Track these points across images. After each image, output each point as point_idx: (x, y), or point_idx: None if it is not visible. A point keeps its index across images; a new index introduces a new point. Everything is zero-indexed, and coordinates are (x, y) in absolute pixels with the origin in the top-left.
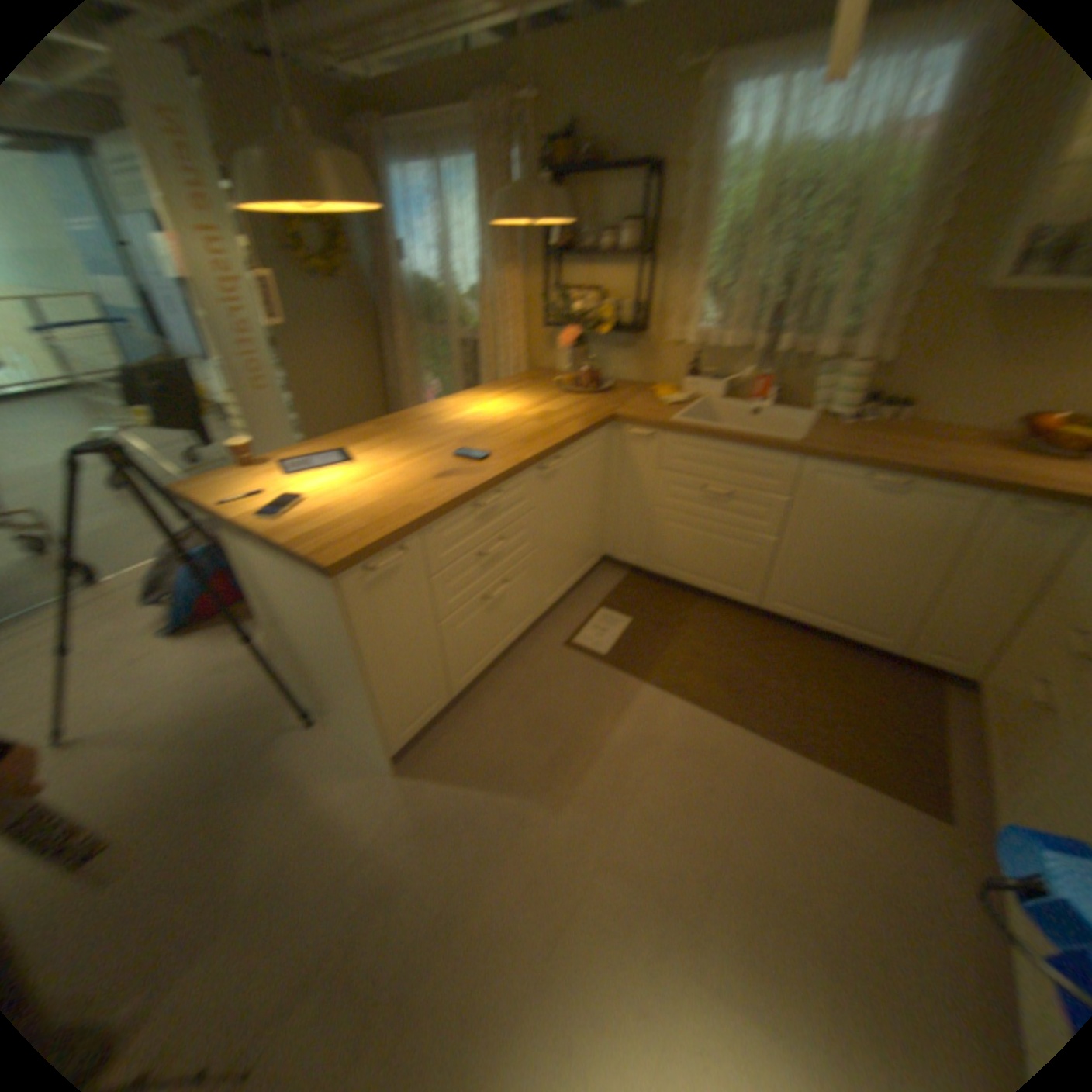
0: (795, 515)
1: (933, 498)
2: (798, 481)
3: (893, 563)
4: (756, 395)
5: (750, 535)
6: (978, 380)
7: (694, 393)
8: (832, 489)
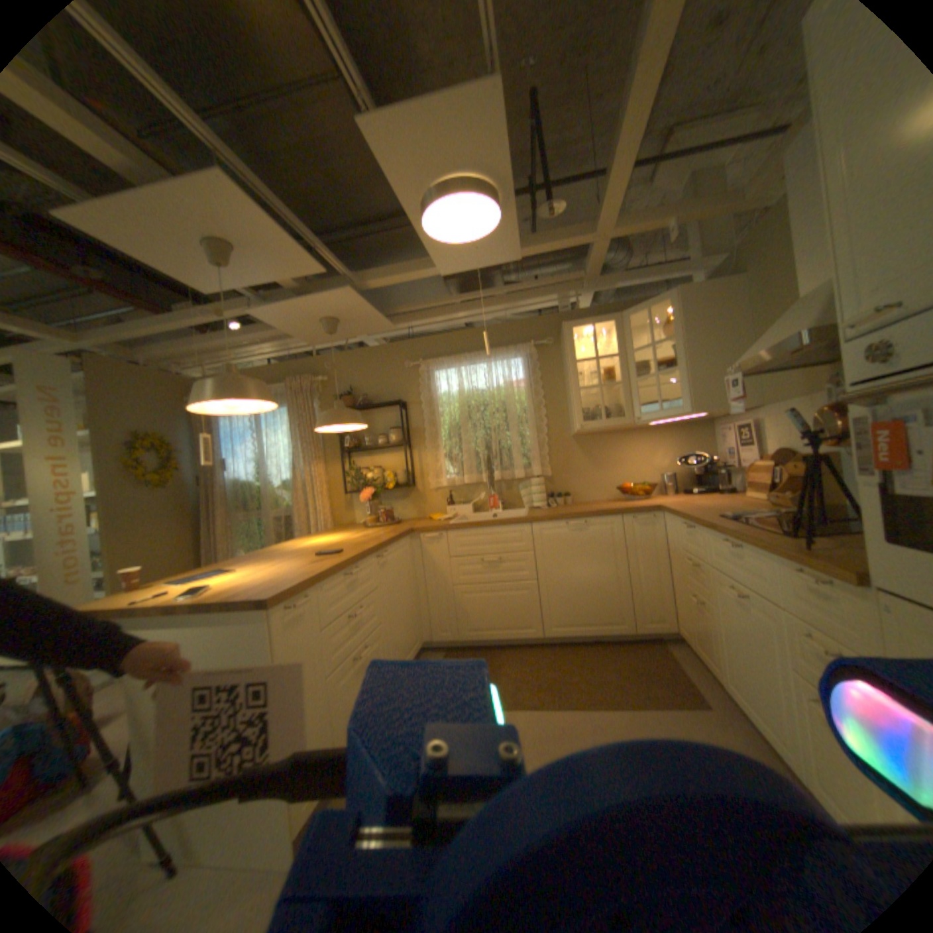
0: (539, 561)
1: (598, 527)
2: (532, 539)
3: (599, 572)
4: (490, 507)
5: (518, 584)
6: (589, 478)
7: (454, 513)
8: (551, 538)
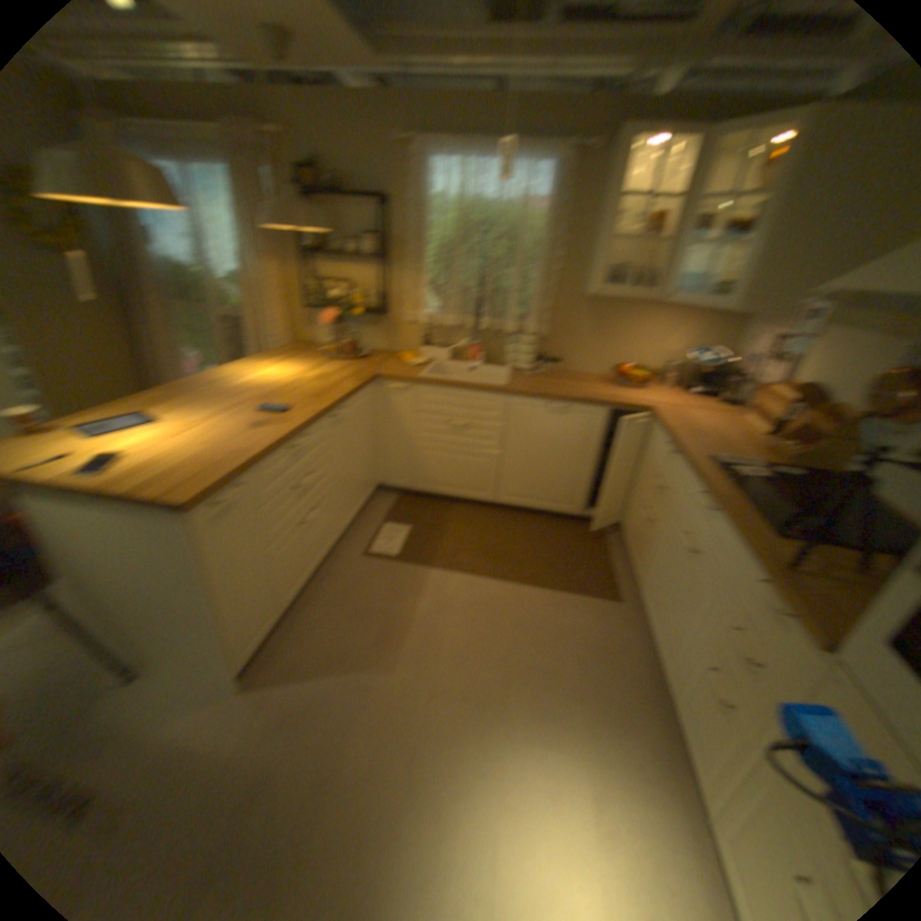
0: (510, 434)
1: (582, 414)
2: (509, 412)
3: (568, 457)
4: (473, 357)
5: (484, 452)
6: (591, 346)
7: (432, 358)
8: (529, 415)
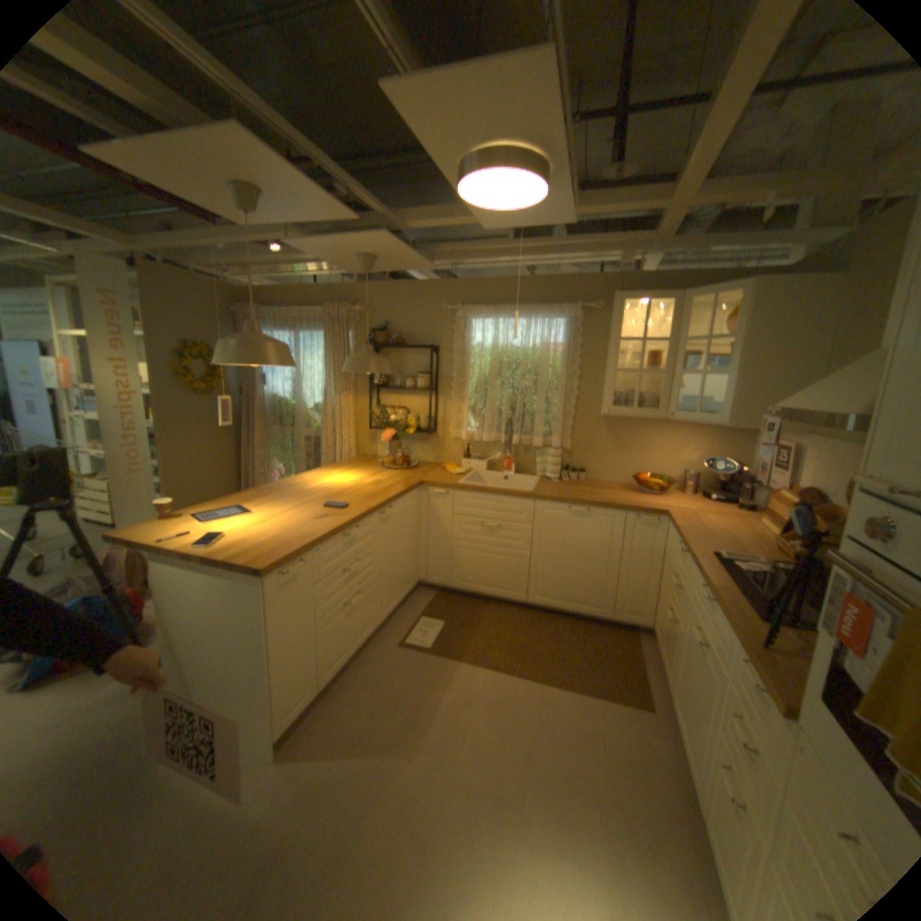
0: (536, 537)
1: (601, 518)
2: (534, 516)
3: (592, 559)
4: (504, 469)
5: (513, 553)
6: (610, 459)
7: (468, 469)
8: (553, 518)
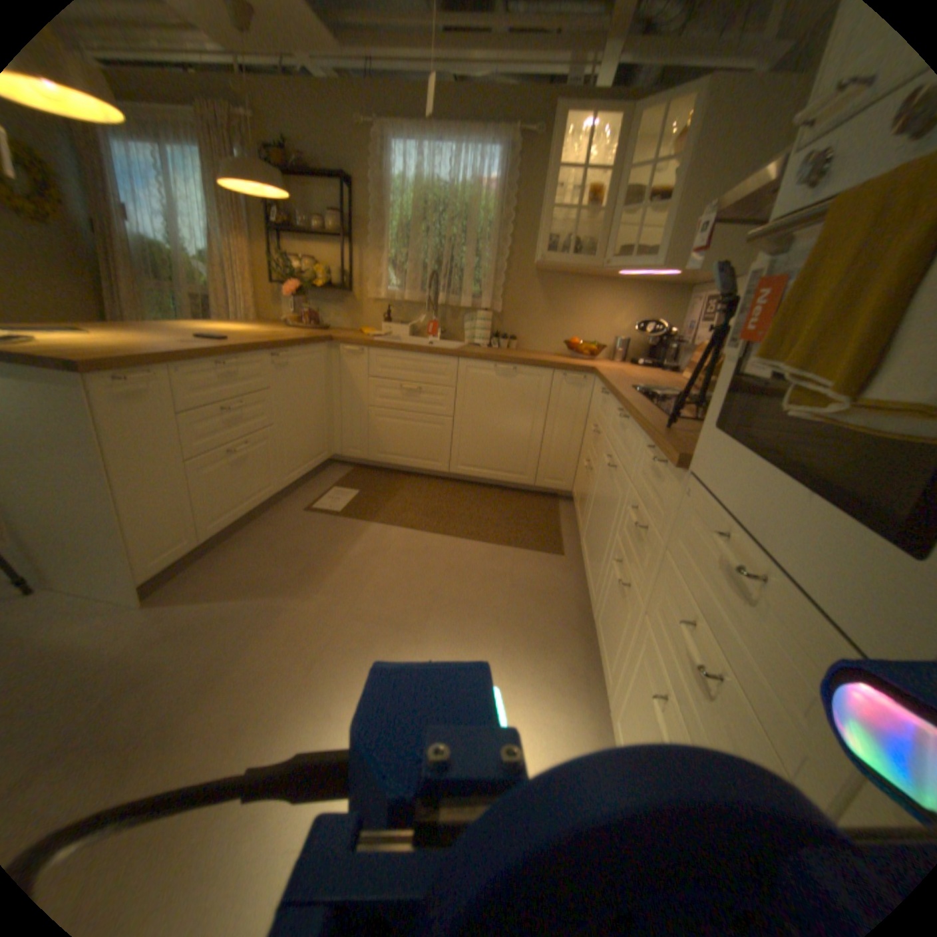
0: (459, 399)
1: (527, 377)
2: (457, 376)
3: (515, 423)
4: (428, 333)
5: (434, 418)
6: (543, 325)
7: (388, 332)
8: (476, 378)
